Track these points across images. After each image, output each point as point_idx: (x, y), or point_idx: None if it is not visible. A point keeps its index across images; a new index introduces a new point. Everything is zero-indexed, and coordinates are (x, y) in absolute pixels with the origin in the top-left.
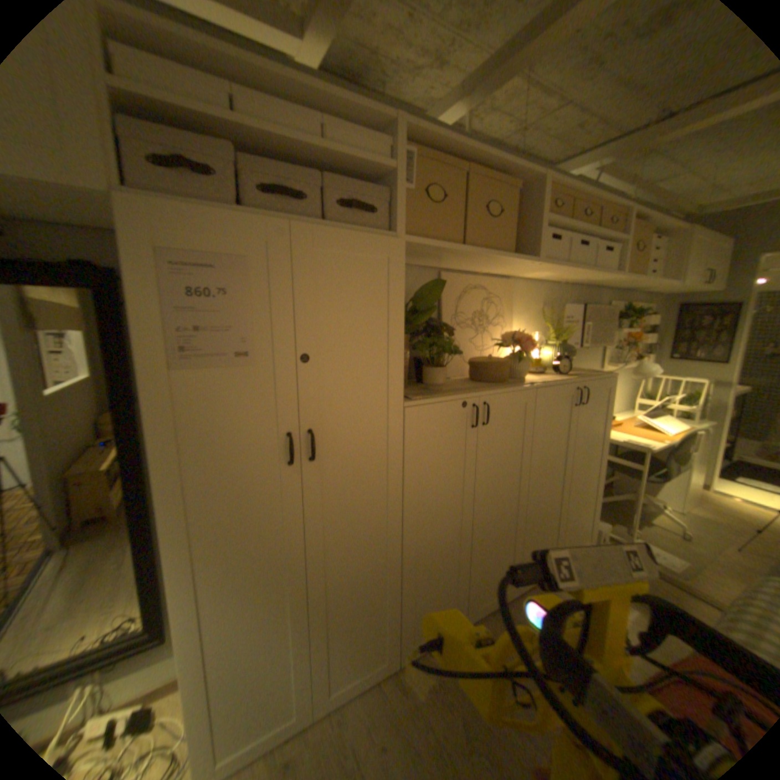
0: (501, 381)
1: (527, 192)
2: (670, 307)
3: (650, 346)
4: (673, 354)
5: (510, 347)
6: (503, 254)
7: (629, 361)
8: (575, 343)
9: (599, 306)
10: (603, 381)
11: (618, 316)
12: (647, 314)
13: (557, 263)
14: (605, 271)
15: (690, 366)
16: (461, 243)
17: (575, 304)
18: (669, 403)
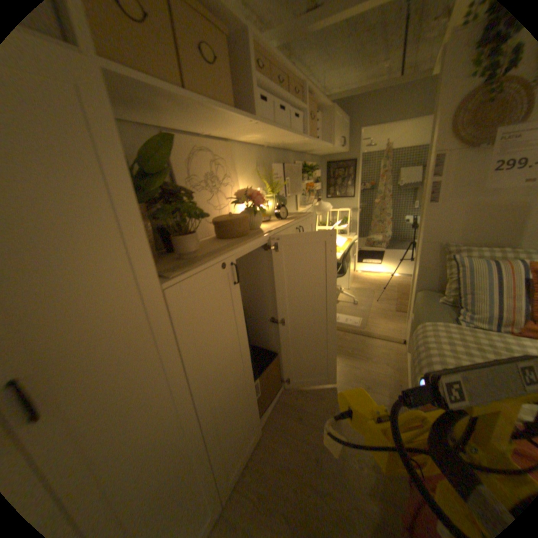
0: (245, 234)
1: (233, 45)
2: (322, 164)
3: (317, 191)
4: (327, 195)
5: (244, 202)
6: (227, 107)
7: (309, 203)
8: (282, 194)
9: (289, 164)
10: (308, 219)
11: (301, 172)
12: (313, 169)
13: (269, 122)
14: (298, 133)
15: (337, 201)
16: (182, 87)
17: (276, 164)
18: (332, 226)
